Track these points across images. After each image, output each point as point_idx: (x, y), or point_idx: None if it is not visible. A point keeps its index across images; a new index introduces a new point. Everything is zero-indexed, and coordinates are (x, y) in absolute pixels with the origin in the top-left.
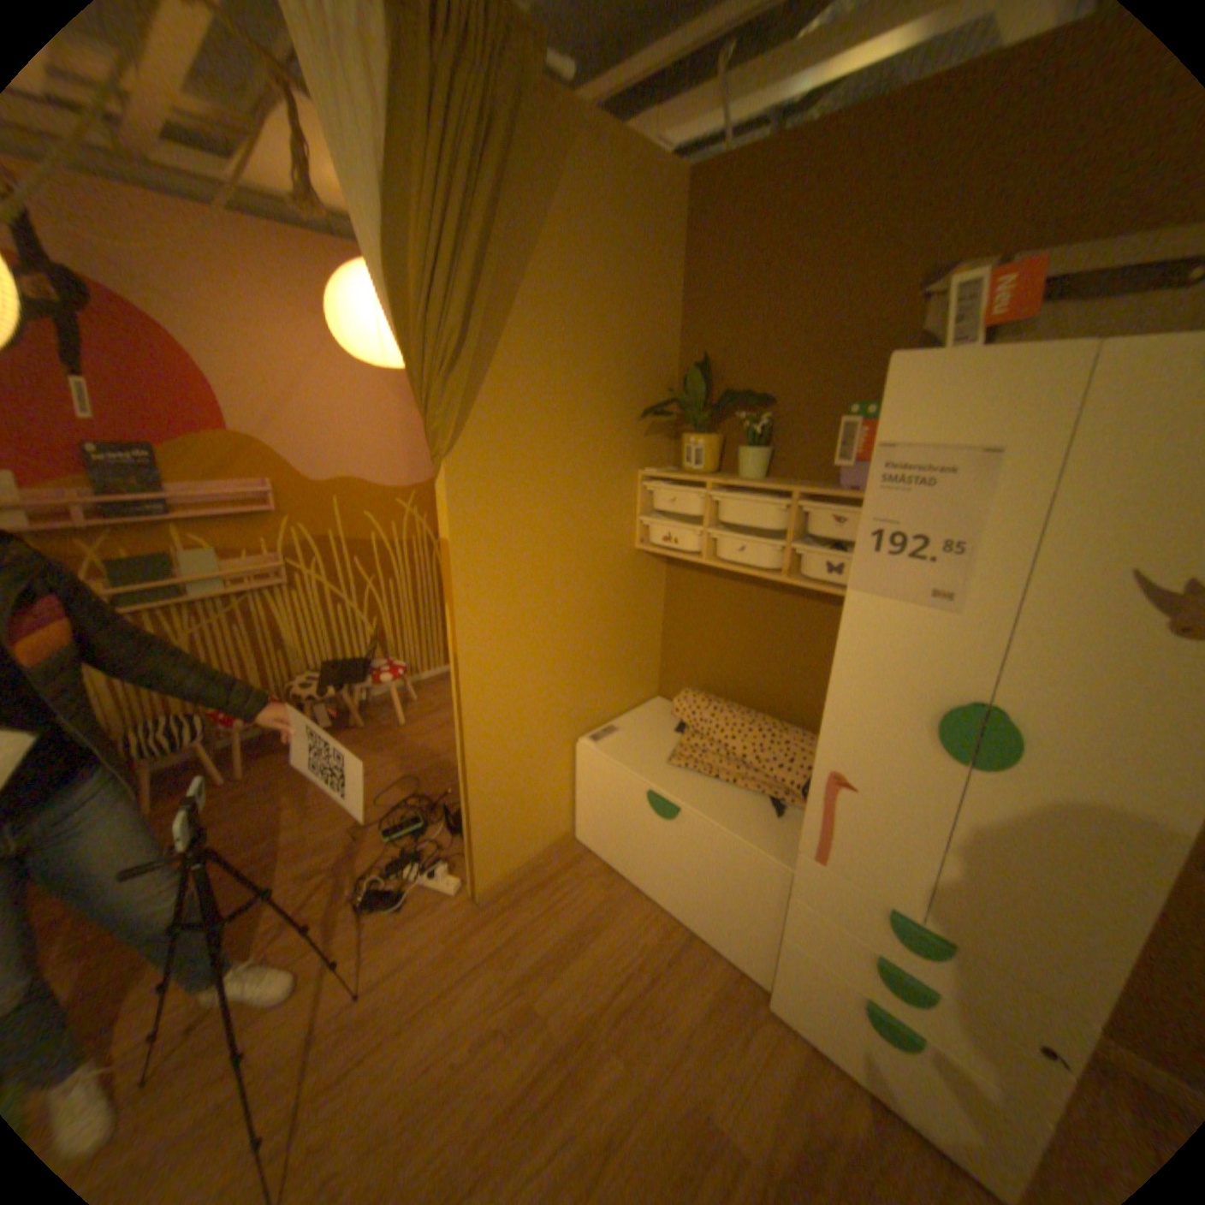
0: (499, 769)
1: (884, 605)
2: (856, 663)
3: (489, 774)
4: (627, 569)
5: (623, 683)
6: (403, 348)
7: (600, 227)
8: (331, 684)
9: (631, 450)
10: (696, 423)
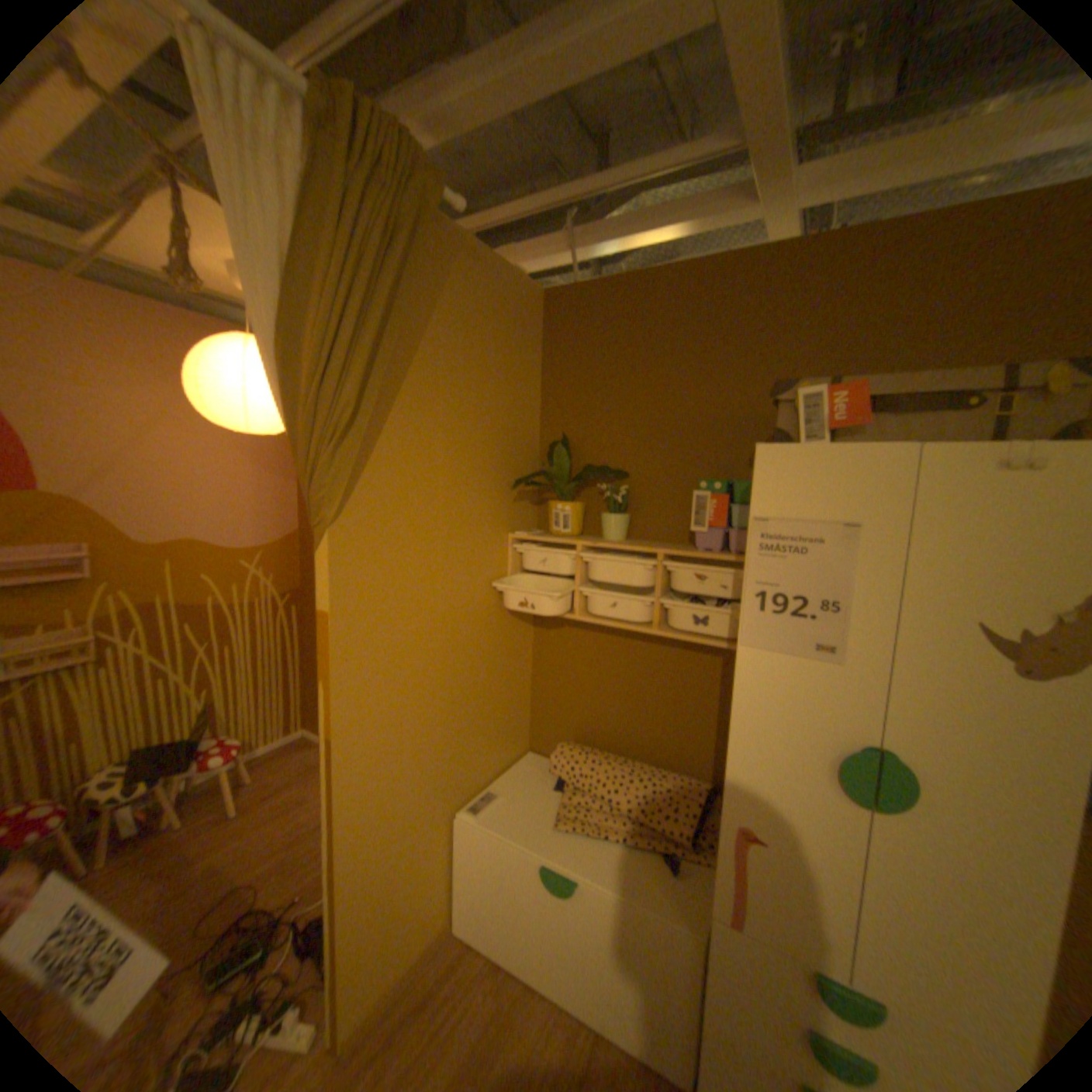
0: (371, 869)
1: (774, 659)
2: (753, 715)
3: (361, 878)
4: (500, 627)
5: (498, 744)
6: (289, 419)
7: (477, 328)
8: (143, 780)
9: (503, 516)
10: (562, 493)
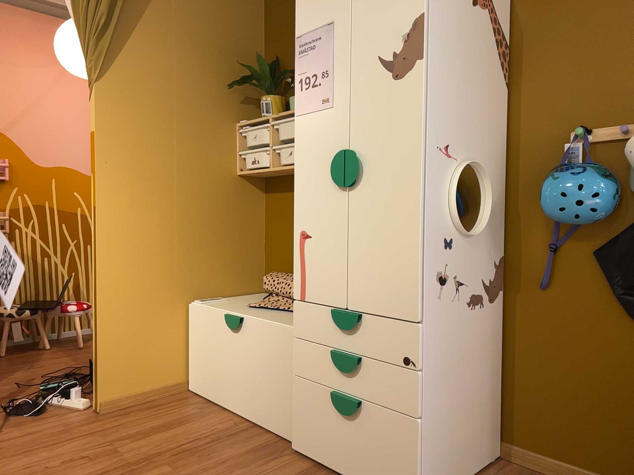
0: (122, 301)
1: (308, 118)
2: (302, 156)
3: (114, 302)
4: (231, 187)
5: (231, 272)
6: (80, 29)
7: None
8: (29, 308)
9: (231, 110)
10: (268, 91)
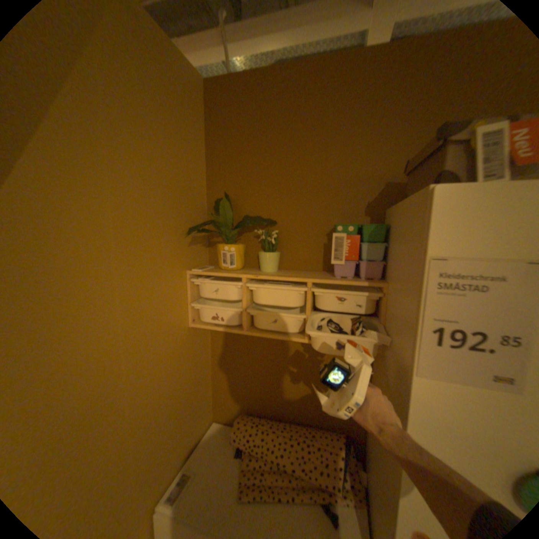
0: None
1: (450, 388)
2: (429, 437)
3: None
4: (185, 343)
5: (189, 429)
6: None
7: (143, 88)
8: None
9: (181, 256)
10: (228, 237)
